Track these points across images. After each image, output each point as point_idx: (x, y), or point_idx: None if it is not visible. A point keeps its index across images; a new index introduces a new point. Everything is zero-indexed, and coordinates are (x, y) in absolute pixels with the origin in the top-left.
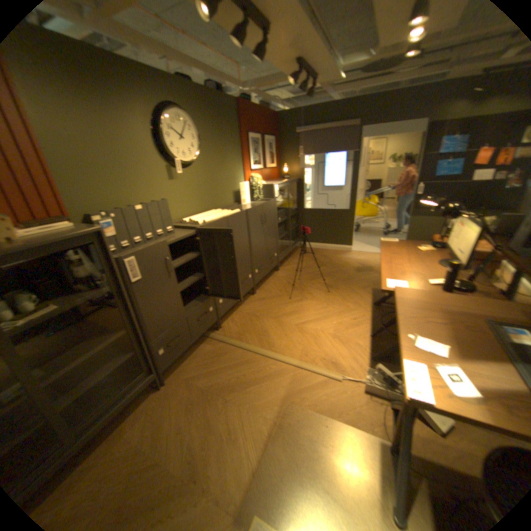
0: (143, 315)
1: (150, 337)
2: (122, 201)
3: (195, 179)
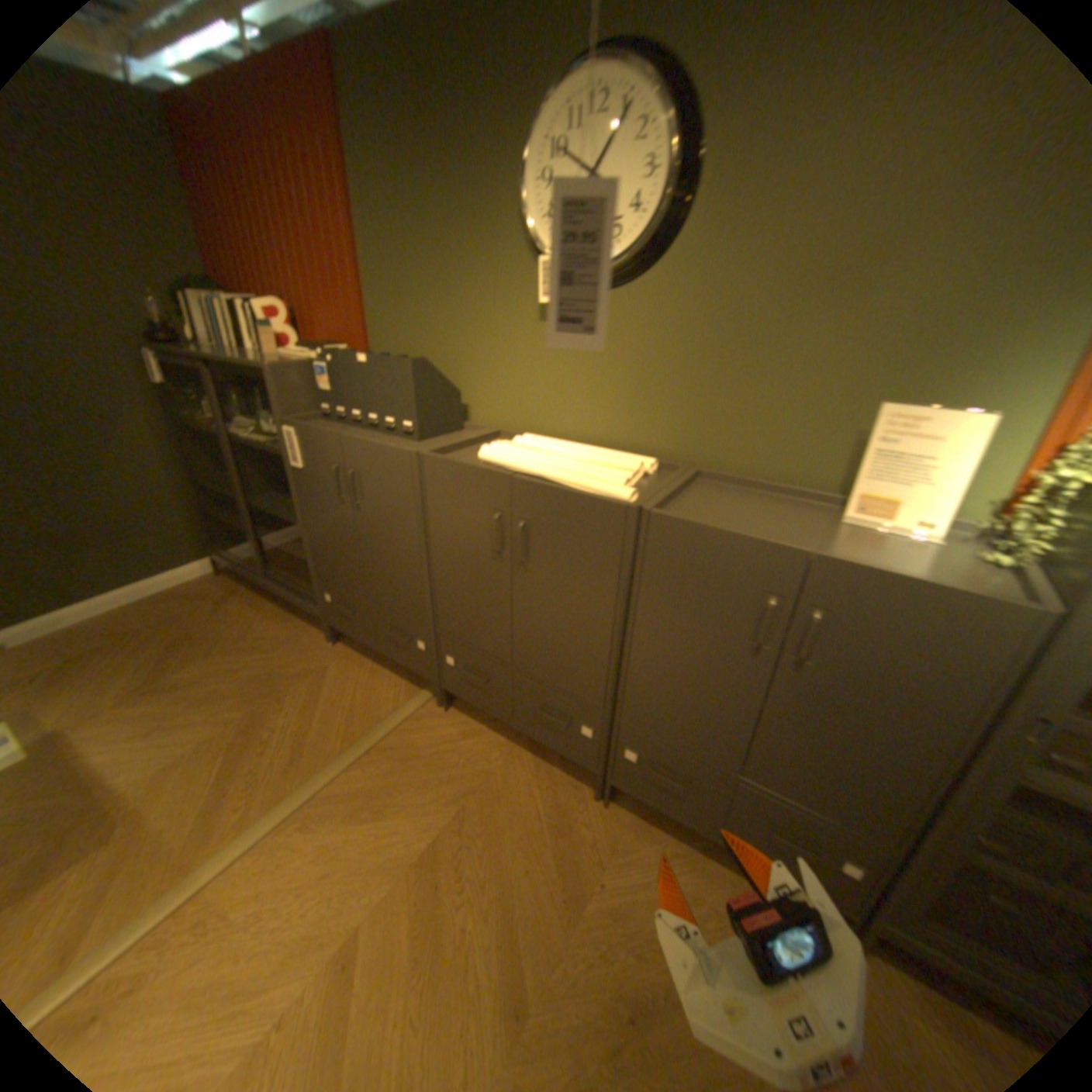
0: (306, 522)
1: (314, 560)
2: (431, 345)
3: (631, 331)
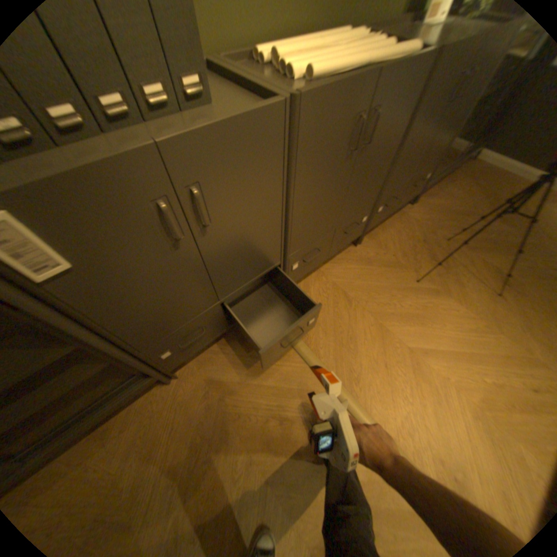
0: (106, 327)
1: (135, 348)
2: None
3: None
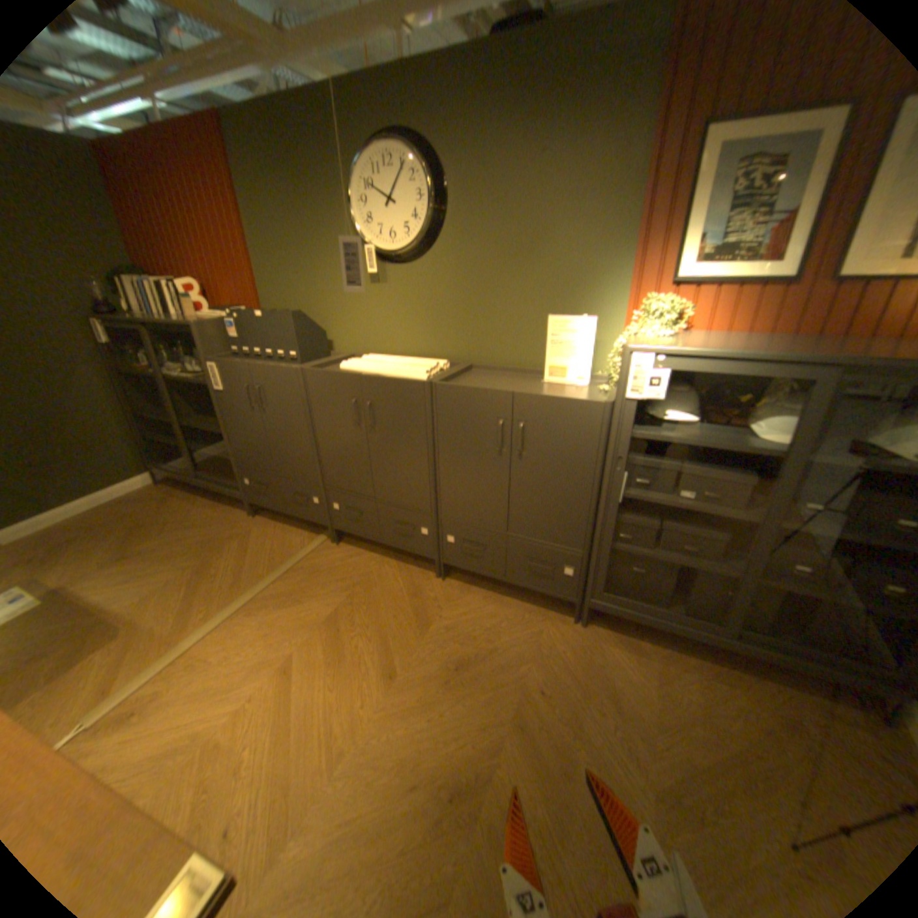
0: (227, 429)
1: (235, 456)
2: (303, 304)
3: (424, 288)
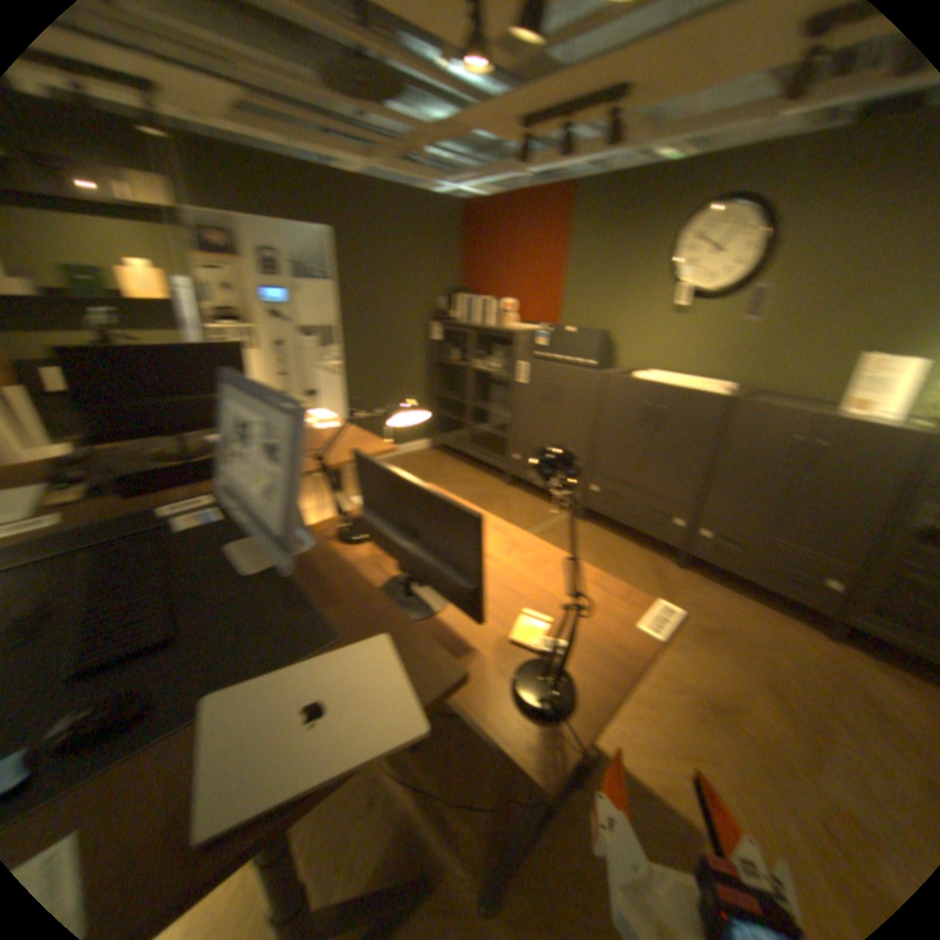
0: (518, 414)
1: (516, 436)
2: (603, 325)
3: (730, 320)
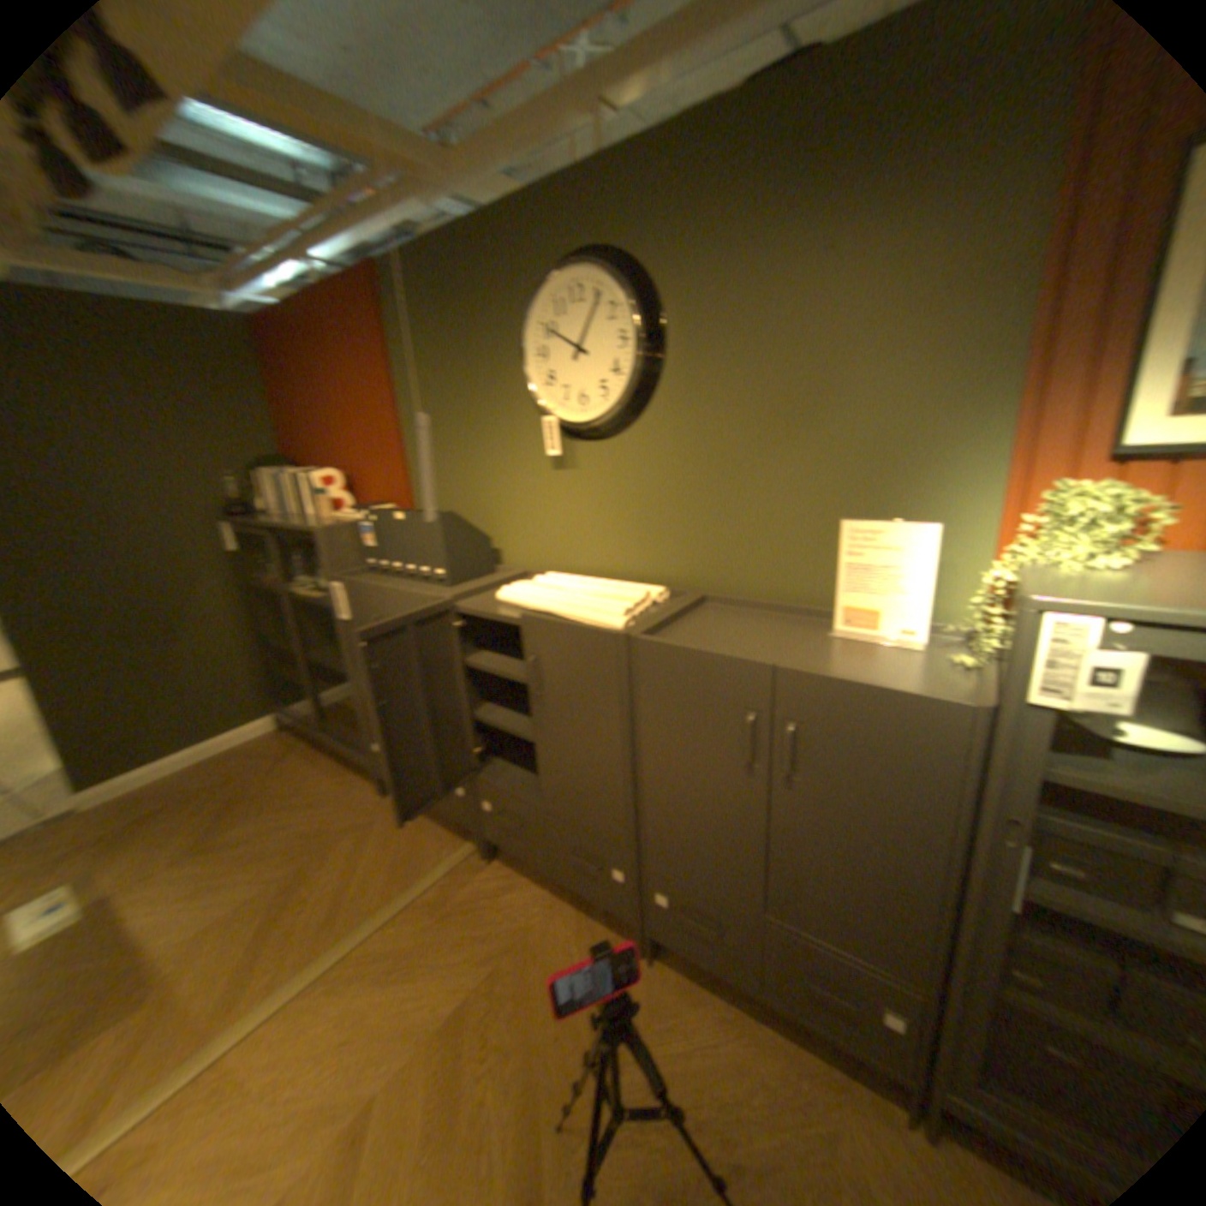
0: (352, 672)
1: (360, 710)
2: (464, 499)
3: (629, 474)
